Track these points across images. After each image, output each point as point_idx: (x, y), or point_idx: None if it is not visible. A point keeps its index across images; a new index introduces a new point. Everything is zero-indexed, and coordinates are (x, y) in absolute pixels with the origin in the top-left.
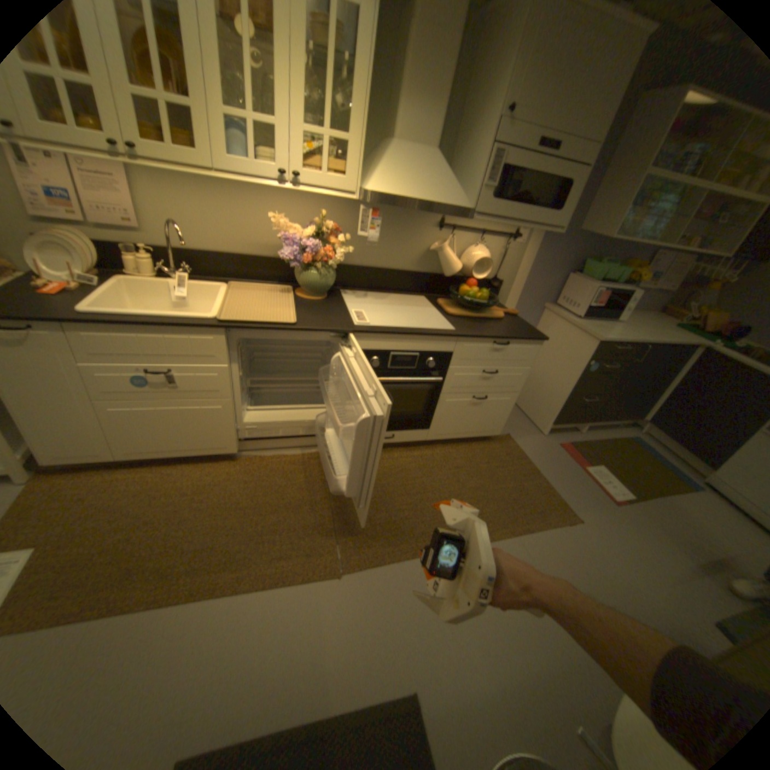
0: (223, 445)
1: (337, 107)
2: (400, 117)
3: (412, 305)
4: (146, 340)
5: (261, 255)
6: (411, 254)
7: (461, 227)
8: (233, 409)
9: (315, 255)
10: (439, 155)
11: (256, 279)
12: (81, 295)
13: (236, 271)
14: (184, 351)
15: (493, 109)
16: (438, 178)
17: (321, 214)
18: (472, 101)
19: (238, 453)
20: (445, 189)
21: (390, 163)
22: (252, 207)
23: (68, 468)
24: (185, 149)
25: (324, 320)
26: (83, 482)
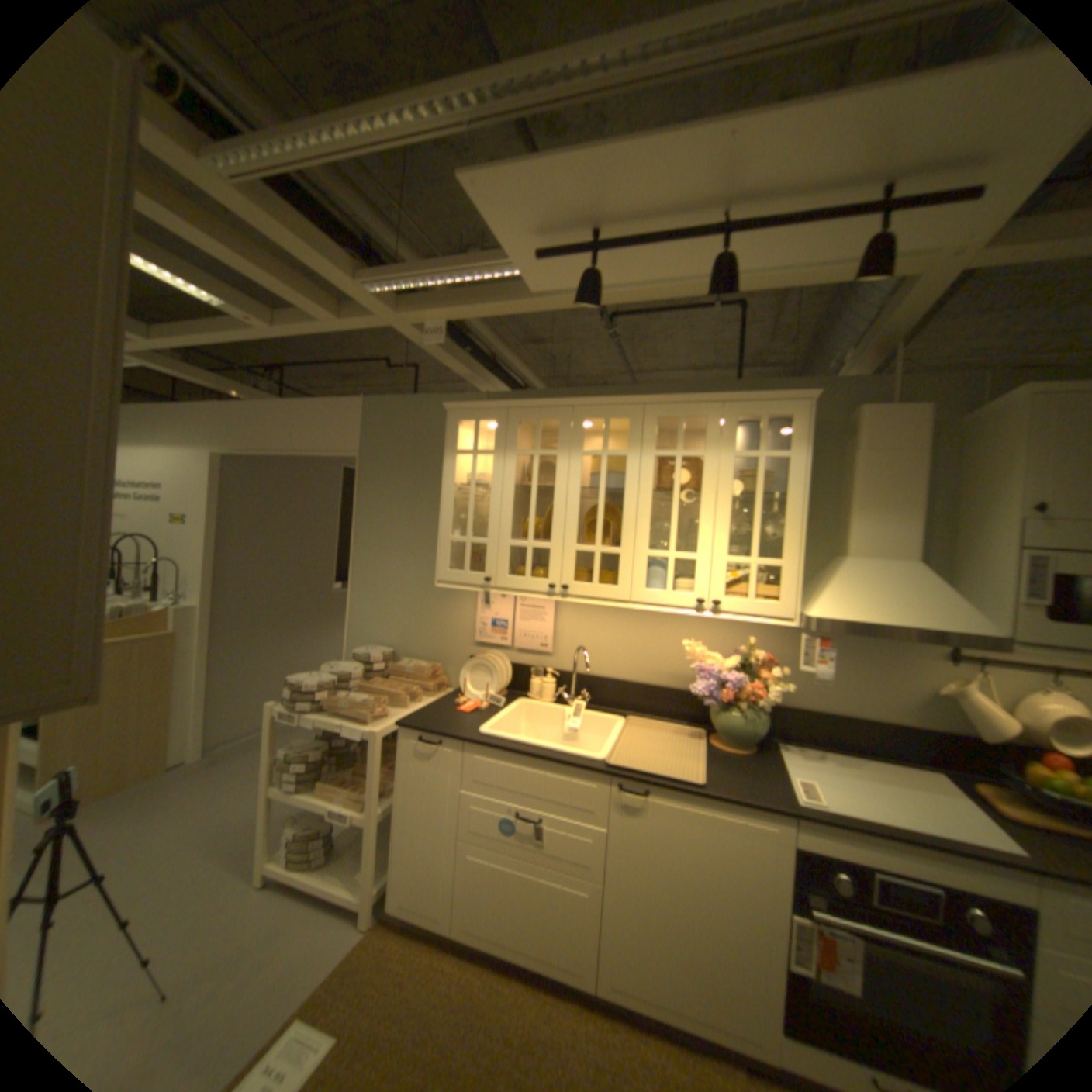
0: (578, 968)
1: (767, 536)
2: (854, 535)
3: (917, 787)
4: (527, 775)
5: (669, 686)
6: (903, 700)
7: (999, 662)
8: (601, 906)
9: (739, 691)
10: (924, 569)
11: (659, 715)
12: (487, 715)
13: (637, 703)
14: (562, 797)
15: (1006, 511)
16: (926, 597)
17: (748, 642)
18: (969, 504)
19: (596, 996)
20: (943, 612)
21: (843, 584)
22: (666, 633)
23: (405, 929)
24: (608, 586)
25: (748, 787)
26: (411, 957)
